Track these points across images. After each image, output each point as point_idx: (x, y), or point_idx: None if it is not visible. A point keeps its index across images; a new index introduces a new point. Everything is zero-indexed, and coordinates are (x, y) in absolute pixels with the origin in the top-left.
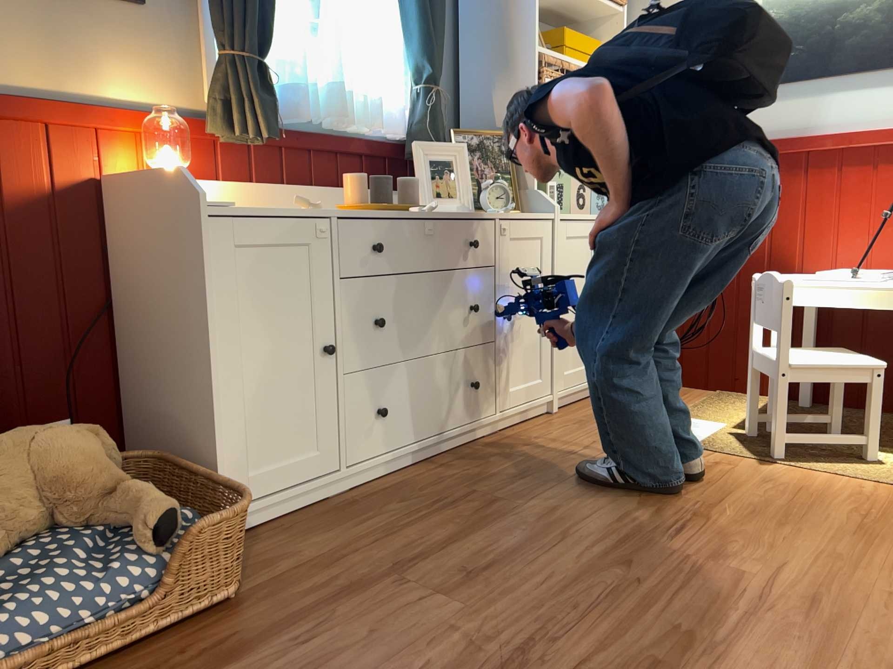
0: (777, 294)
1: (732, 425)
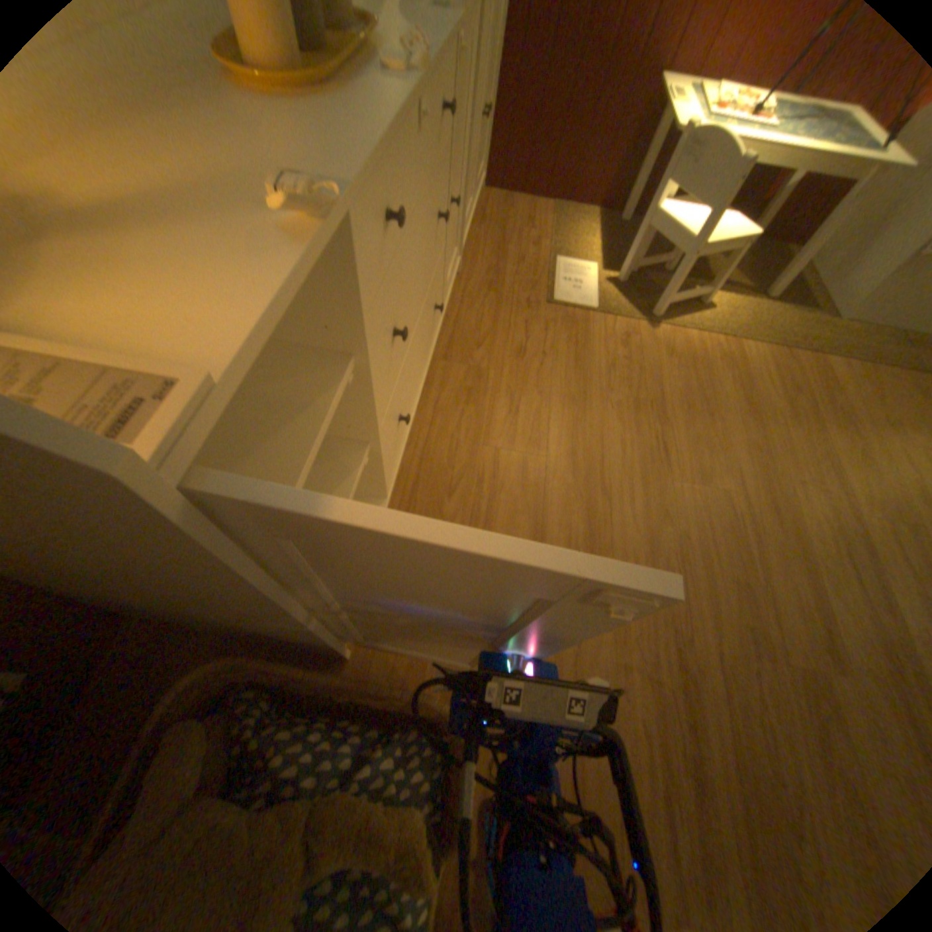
0: (728, 167)
1: (599, 266)
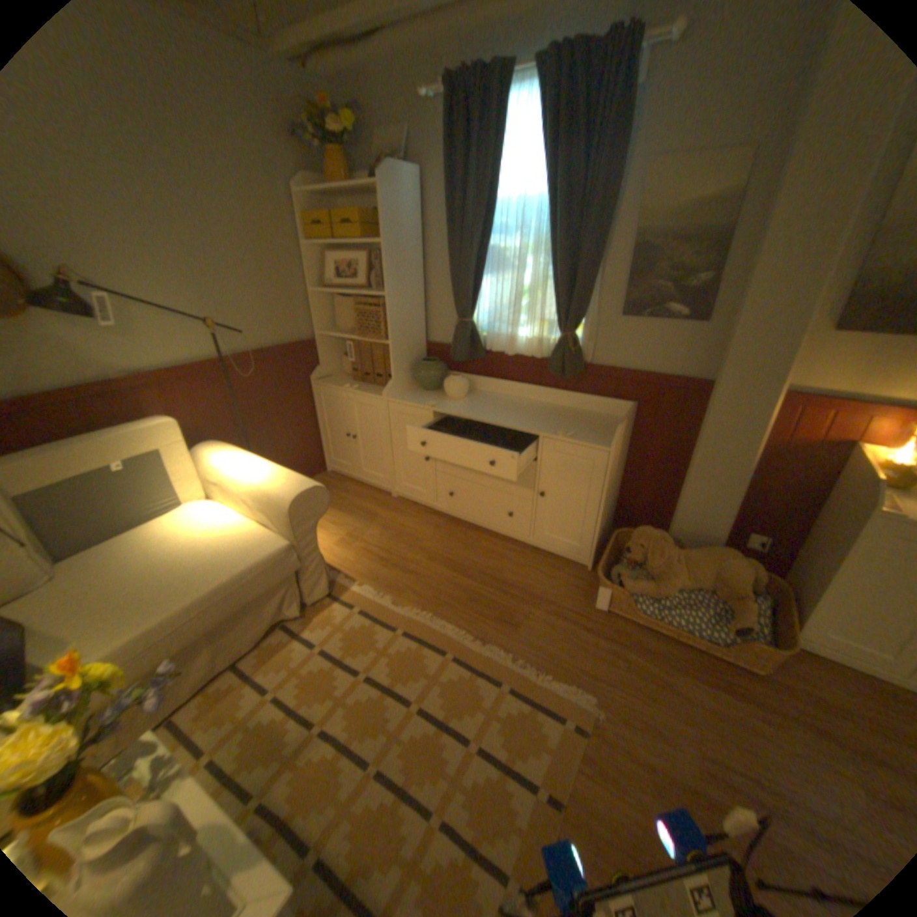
0: None
1: None
